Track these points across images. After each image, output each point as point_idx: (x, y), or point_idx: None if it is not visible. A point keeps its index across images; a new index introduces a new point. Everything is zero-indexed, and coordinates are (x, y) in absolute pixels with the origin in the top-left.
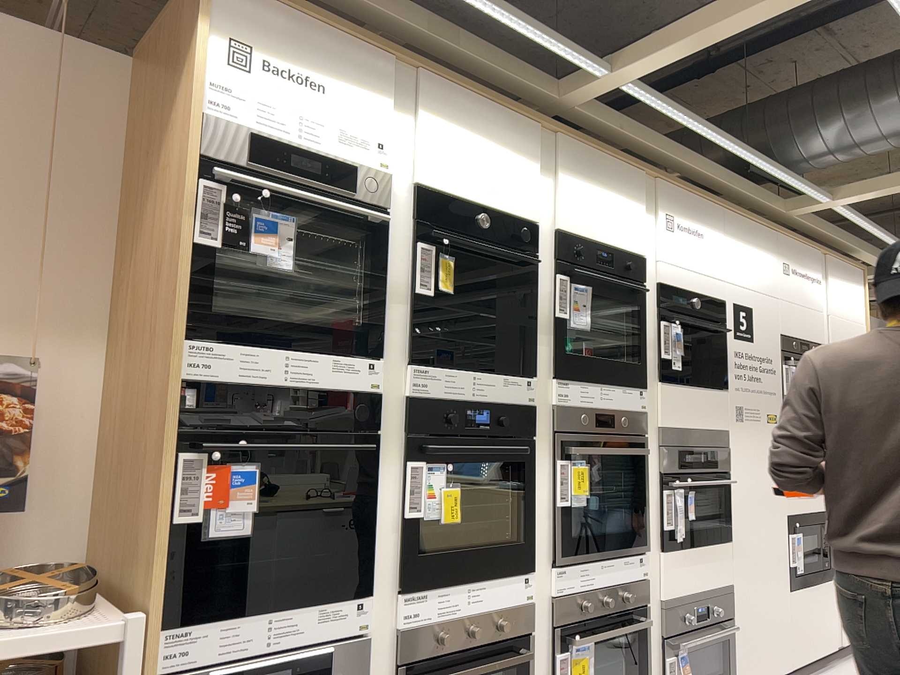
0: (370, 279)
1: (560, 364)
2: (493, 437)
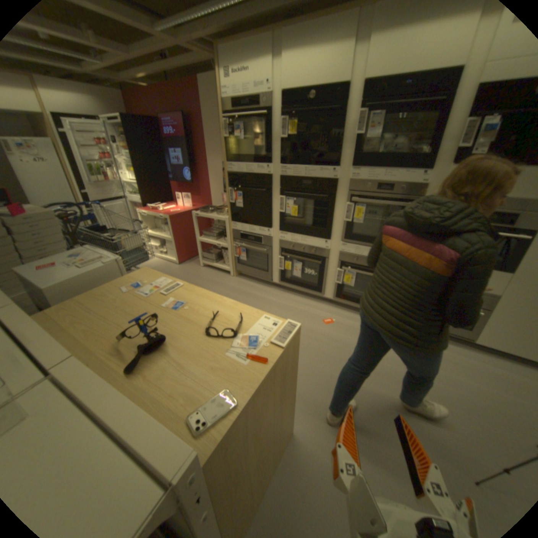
0: (265, 136)
1: (358, 160)
2: (313, 193)
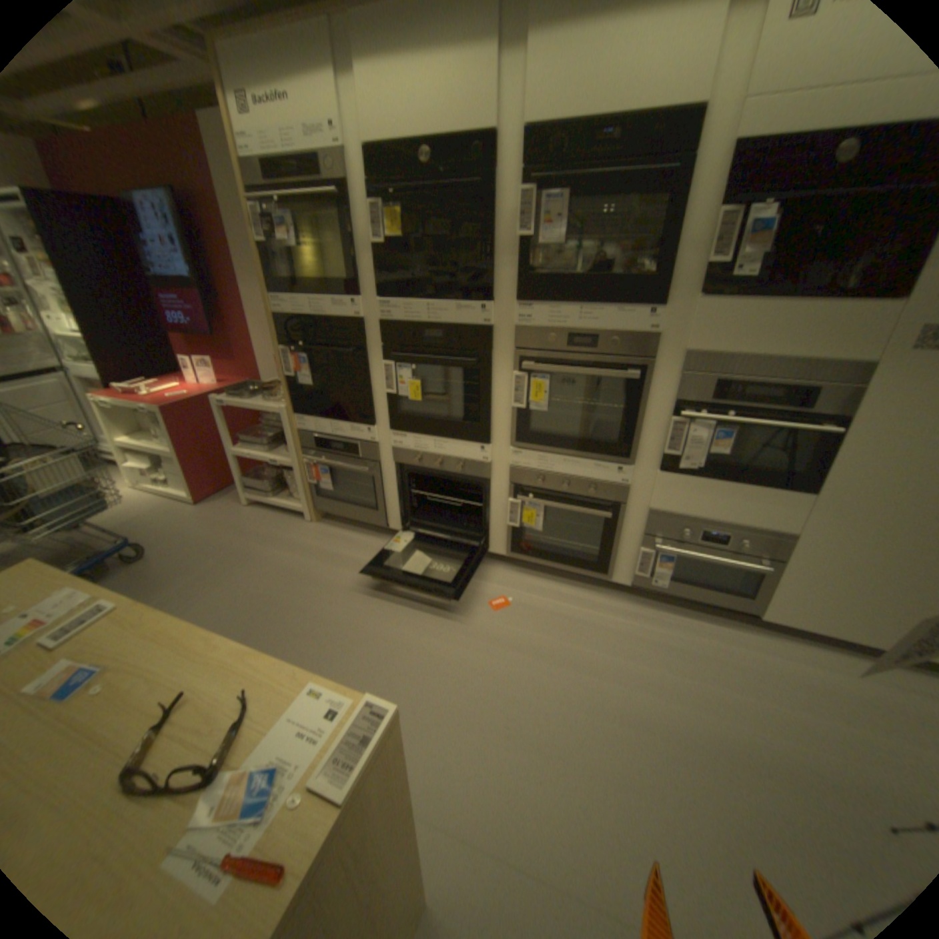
0: (340, 240)
1: (527, 288)
2: (449, 354)
